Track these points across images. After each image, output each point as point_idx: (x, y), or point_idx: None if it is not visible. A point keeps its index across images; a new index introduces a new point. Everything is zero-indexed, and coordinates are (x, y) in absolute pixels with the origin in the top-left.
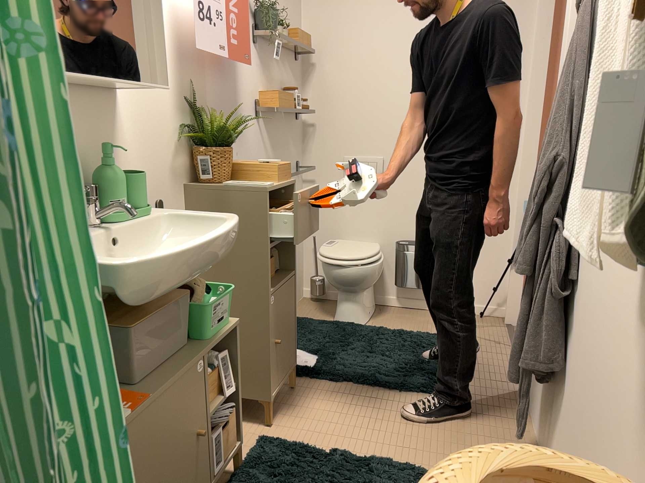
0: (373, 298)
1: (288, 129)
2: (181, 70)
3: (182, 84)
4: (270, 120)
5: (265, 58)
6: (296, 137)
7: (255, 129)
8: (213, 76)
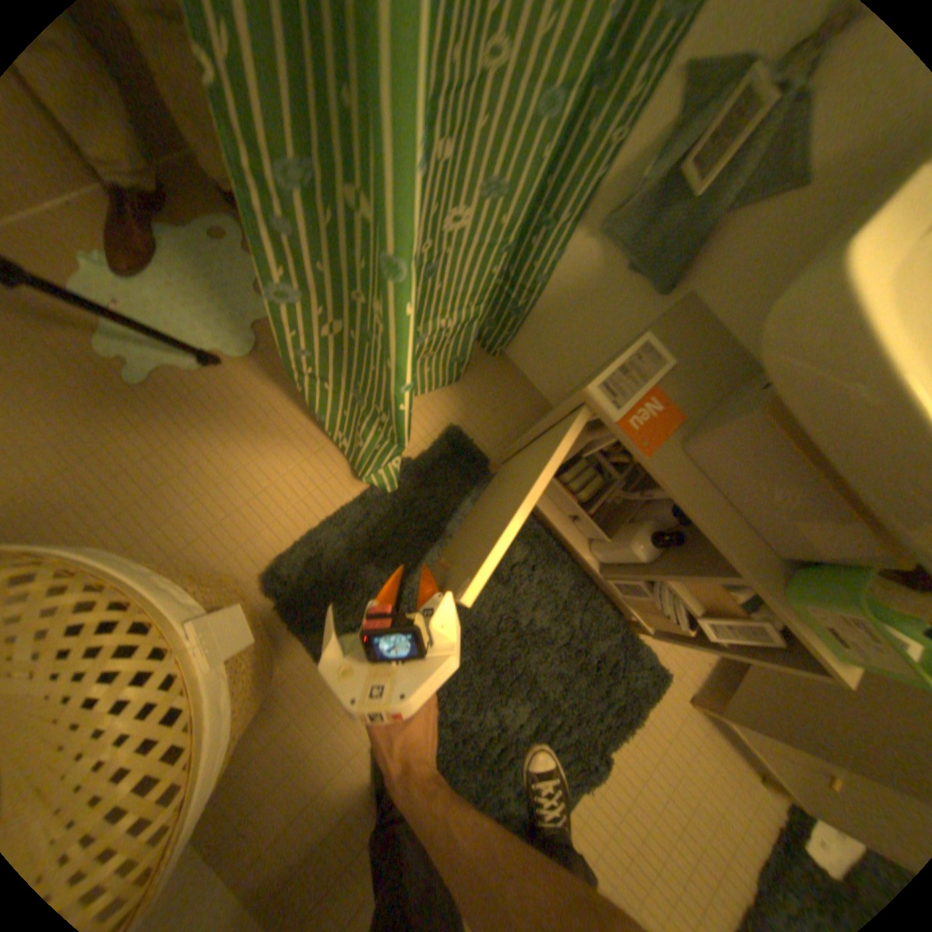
0: None
1: None
2: None
3: None
4: None
5: None
6: None
7: None
8: None
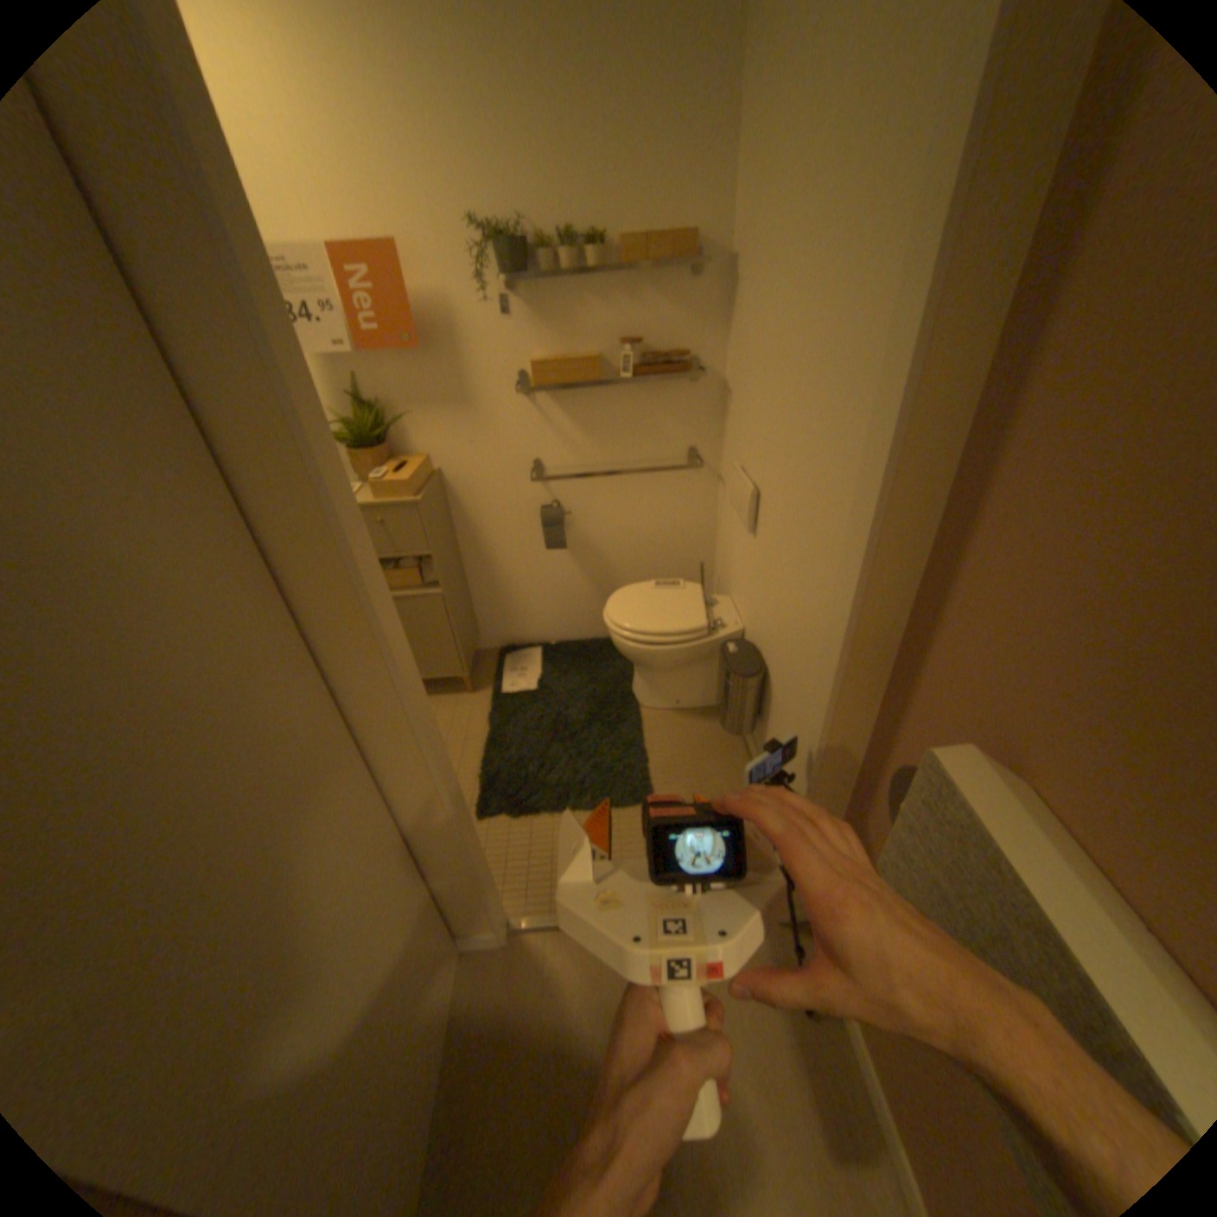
0: (701, 689)
1: (649, 397)
2: (326, 364)
3: (331, 379)
4: (571, 391)
5: (548, 297)
6: (688, 408)
7: (517, 408)
8: (391, 359)
